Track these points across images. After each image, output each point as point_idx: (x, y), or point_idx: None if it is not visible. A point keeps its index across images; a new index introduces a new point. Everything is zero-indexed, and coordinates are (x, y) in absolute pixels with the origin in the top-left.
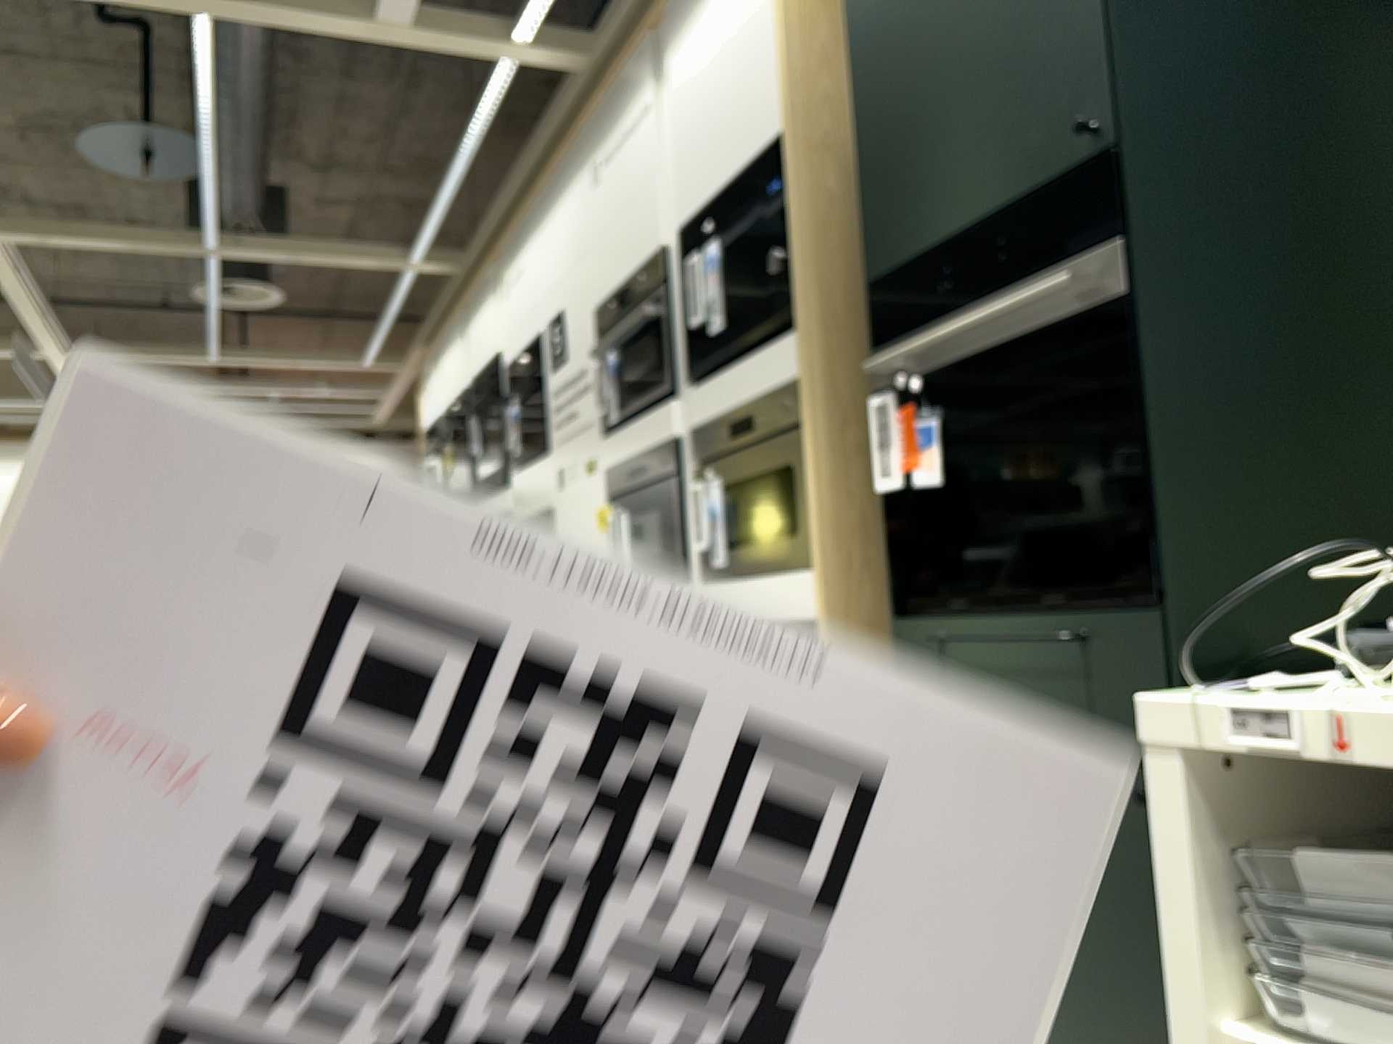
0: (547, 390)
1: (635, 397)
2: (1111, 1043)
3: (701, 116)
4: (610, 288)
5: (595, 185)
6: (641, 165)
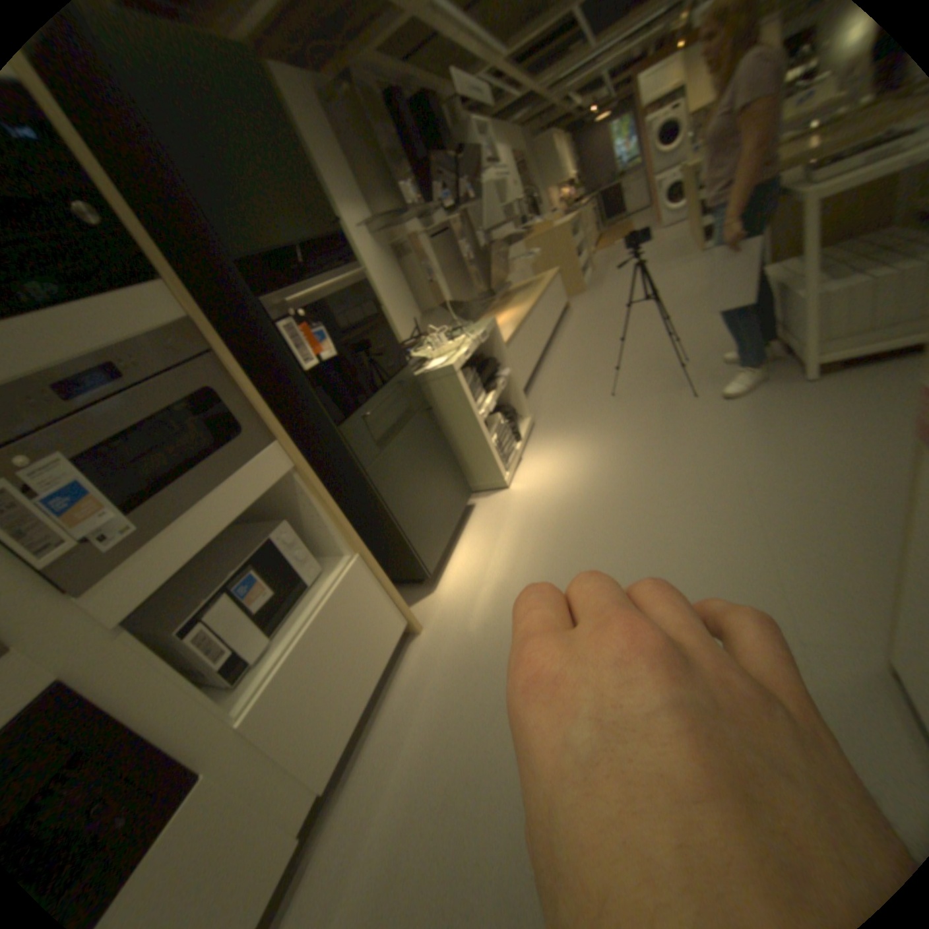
0: None
1: None
2: (440, 487)
3: None
4: None
5: None
6: None
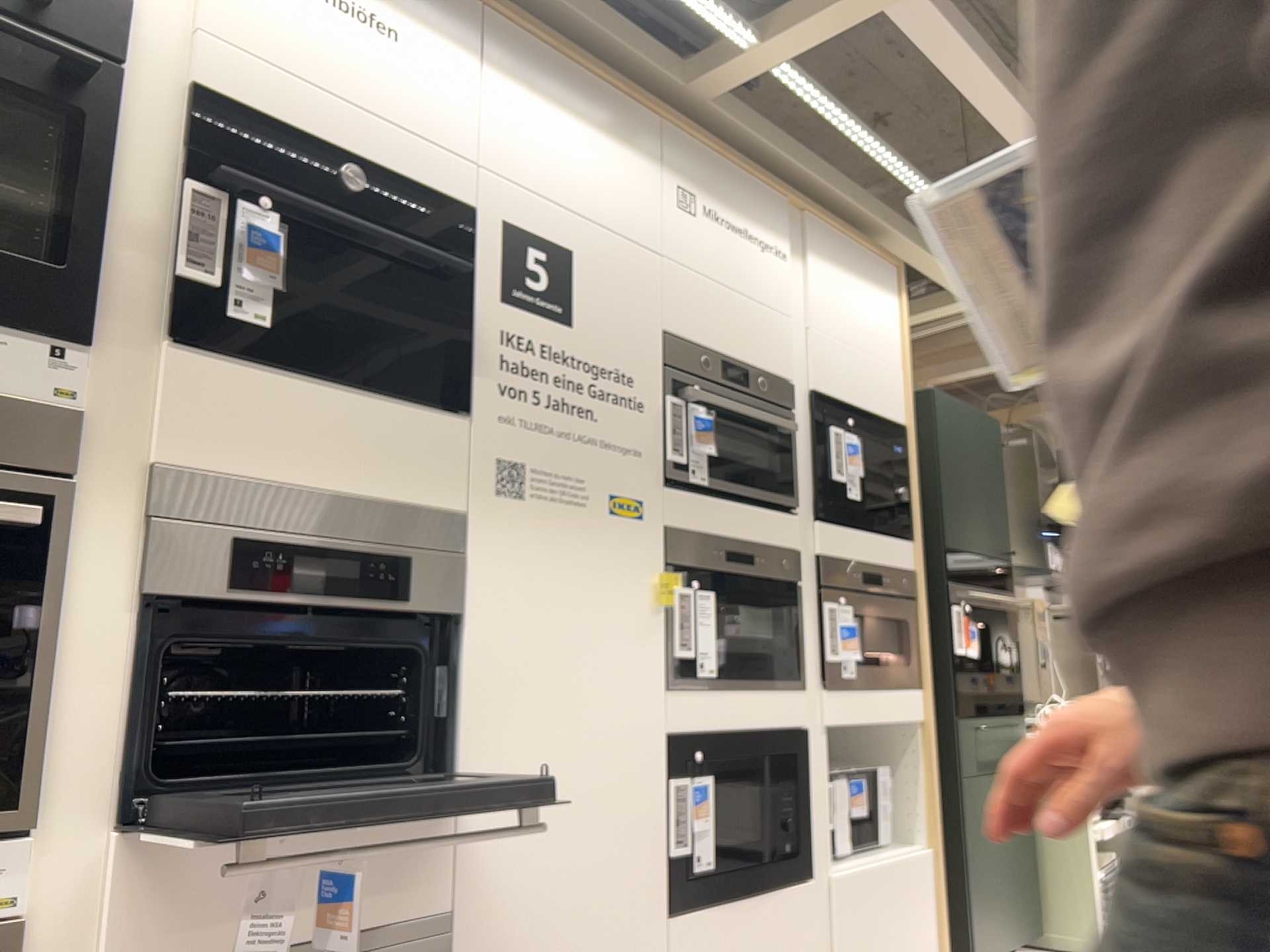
0: (481, 315)
1: (740, 479)
2: (1014, 879)
3: (839, 336)
4: (701, 338)
5: (683, 208)
6: (767, 285)
